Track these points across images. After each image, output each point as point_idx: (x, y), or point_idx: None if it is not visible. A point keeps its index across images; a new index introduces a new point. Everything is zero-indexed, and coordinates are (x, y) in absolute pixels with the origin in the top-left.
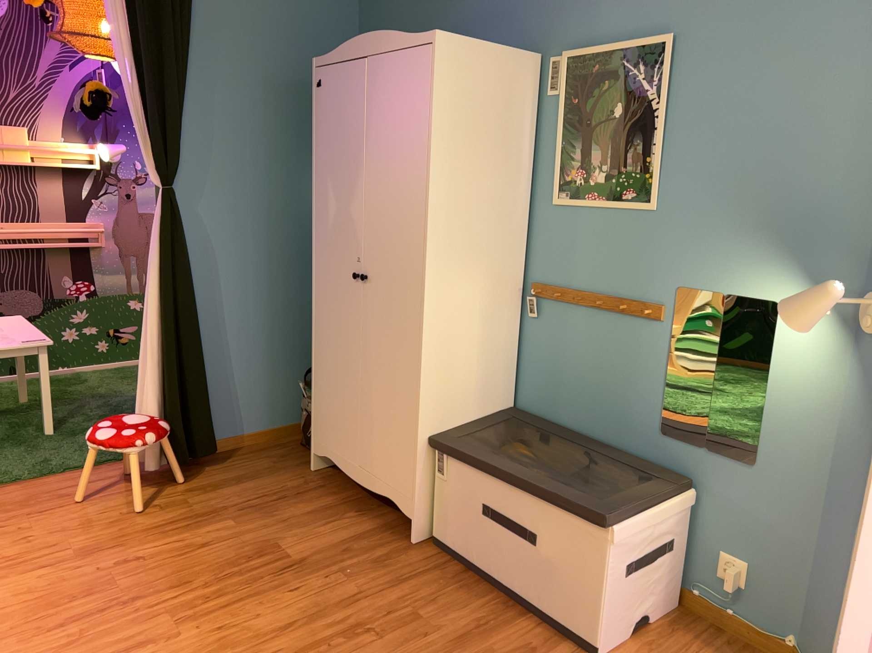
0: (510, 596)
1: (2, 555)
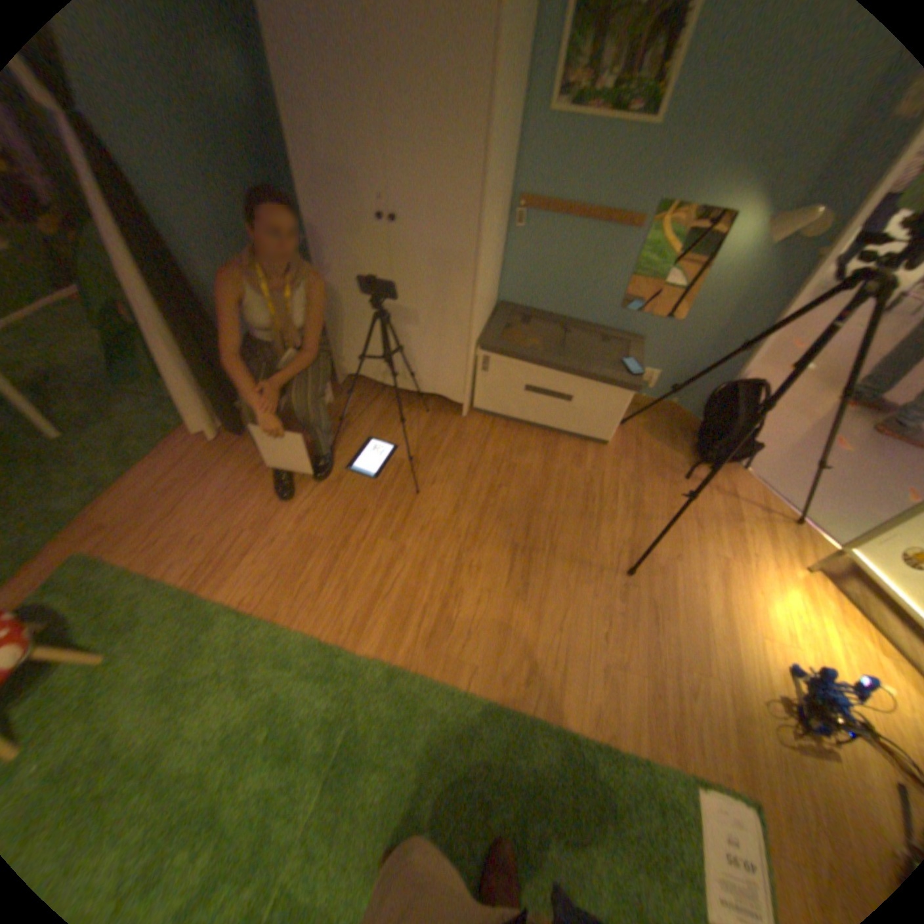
0: (544, 430)
1: (193, 562)
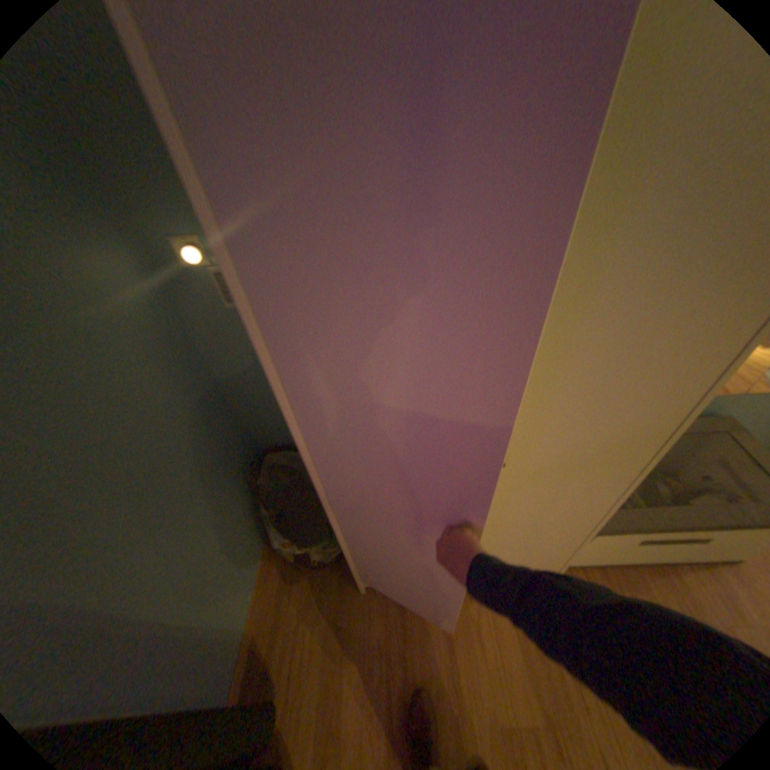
0: (655, 565)
1: None
